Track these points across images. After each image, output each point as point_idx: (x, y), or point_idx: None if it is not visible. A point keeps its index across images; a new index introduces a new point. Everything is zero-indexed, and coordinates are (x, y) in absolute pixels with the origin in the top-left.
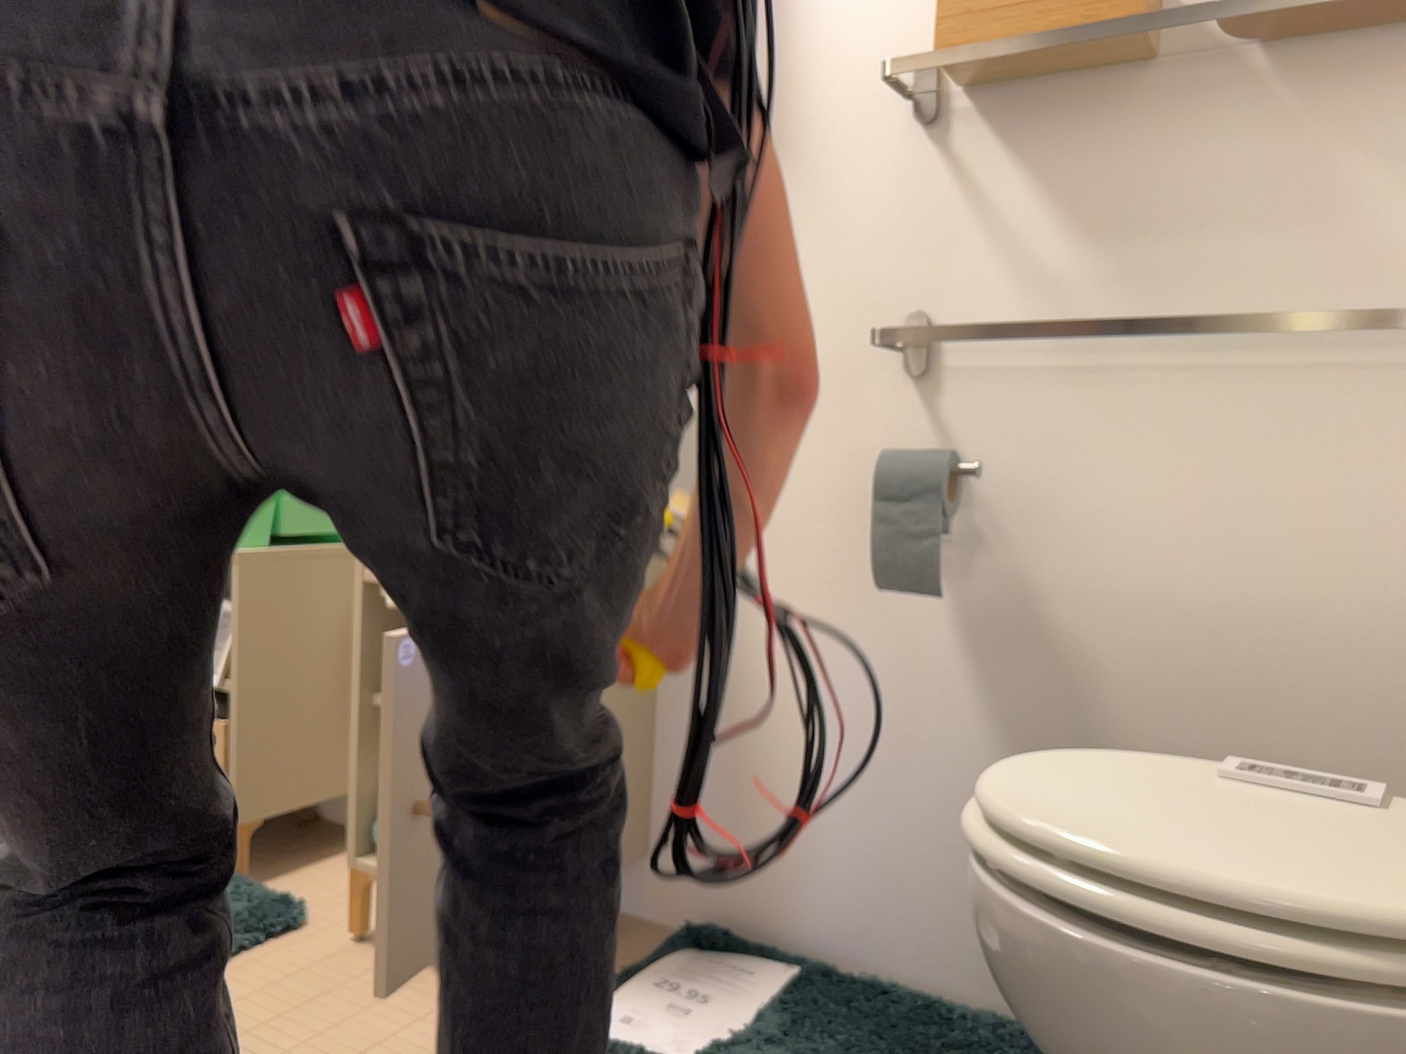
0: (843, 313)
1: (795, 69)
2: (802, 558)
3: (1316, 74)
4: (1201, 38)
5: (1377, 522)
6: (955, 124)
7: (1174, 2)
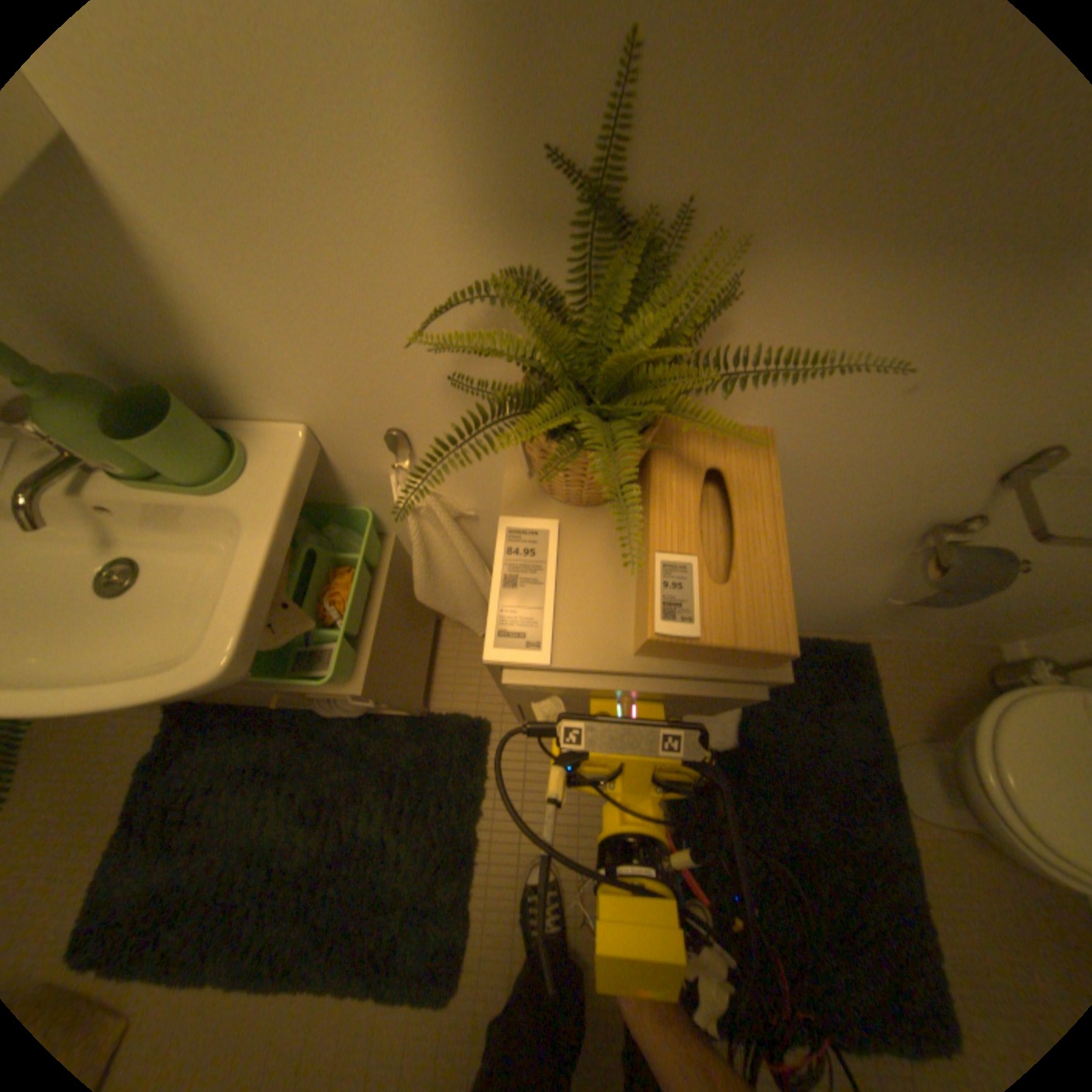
0: (980, 439)
1: None
2: (805, 550)
3: None
4: None
5: None
6: None
7: None
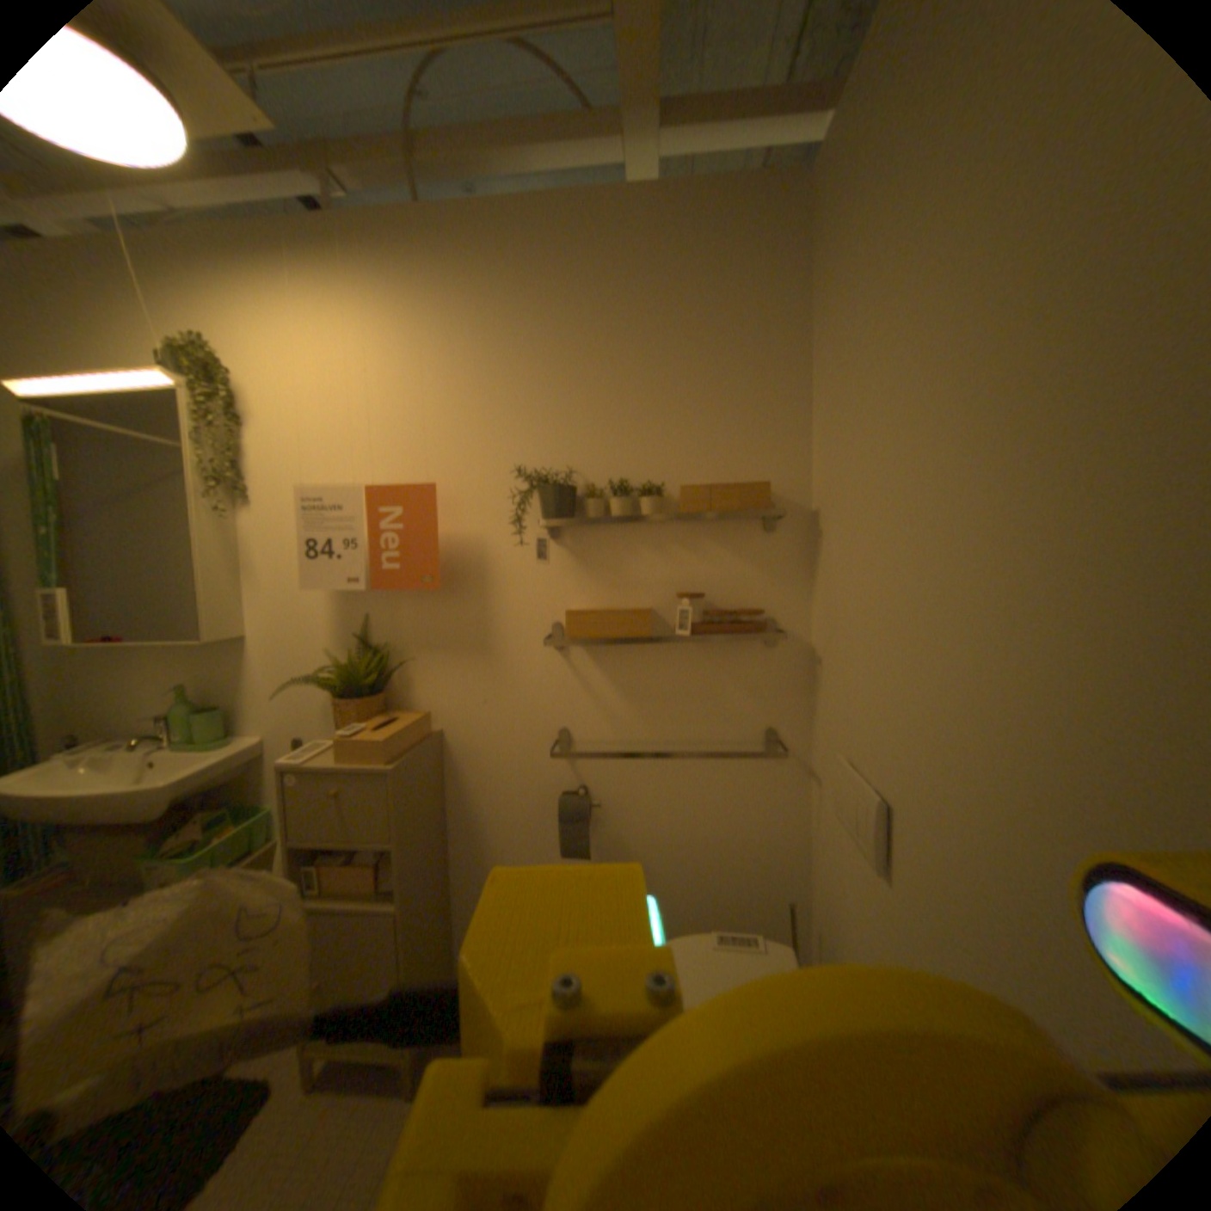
0: (531, 726)
1: (497, 614)
2: (521, 834)
3: (714, 644)
4: (673, 625)
5: (747, 807)
6: (576, 647)
7: (661, 610)
